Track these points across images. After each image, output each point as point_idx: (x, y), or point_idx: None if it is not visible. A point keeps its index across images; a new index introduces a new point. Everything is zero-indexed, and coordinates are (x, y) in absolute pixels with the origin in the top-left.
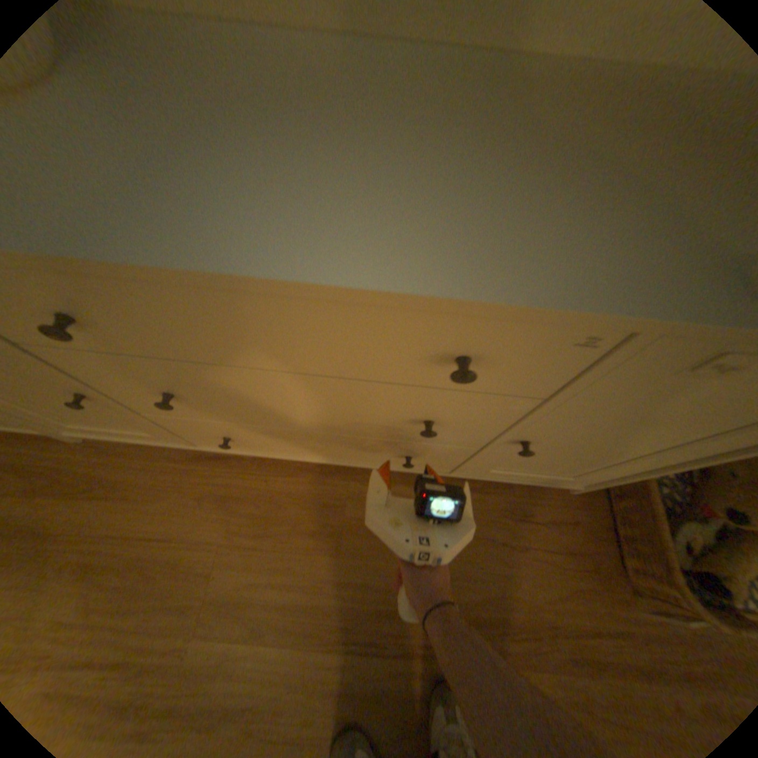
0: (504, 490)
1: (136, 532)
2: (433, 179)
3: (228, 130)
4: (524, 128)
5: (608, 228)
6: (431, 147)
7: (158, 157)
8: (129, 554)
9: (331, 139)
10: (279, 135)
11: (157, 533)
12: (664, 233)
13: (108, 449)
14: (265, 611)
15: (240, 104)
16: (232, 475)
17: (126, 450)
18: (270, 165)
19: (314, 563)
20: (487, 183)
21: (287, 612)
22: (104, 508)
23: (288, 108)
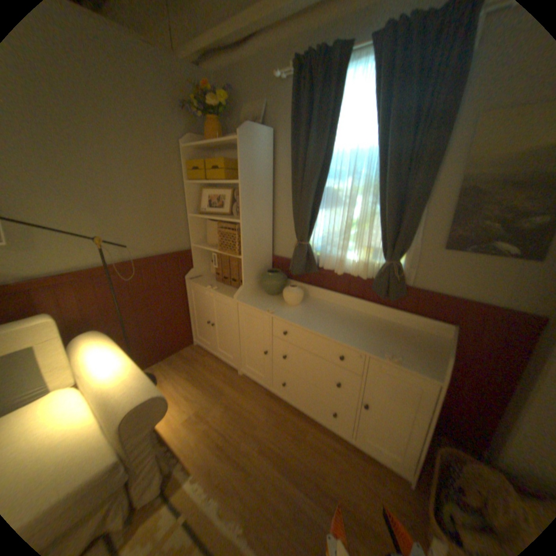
0: (376, 467)
1: (243, 406)
2: (344, 330)
3: (319, 317)
4: (365, 328)
5: (366, 342)
6: (347, 327)
7: (309, 318)
8: (238, 410)
9: (332, 322)
10: (325, 319)
11: (248, 409)
12: (375, 346)
13: (246, 381)
14: (267, 449)
15: (322, 314)
16: (276, 405)
17: (251, 384)
18: (322, 322)
19: (289, 445)
20: (352, 333)
21: (273, 453)
22: (238, 395)
23: (329, 316)
